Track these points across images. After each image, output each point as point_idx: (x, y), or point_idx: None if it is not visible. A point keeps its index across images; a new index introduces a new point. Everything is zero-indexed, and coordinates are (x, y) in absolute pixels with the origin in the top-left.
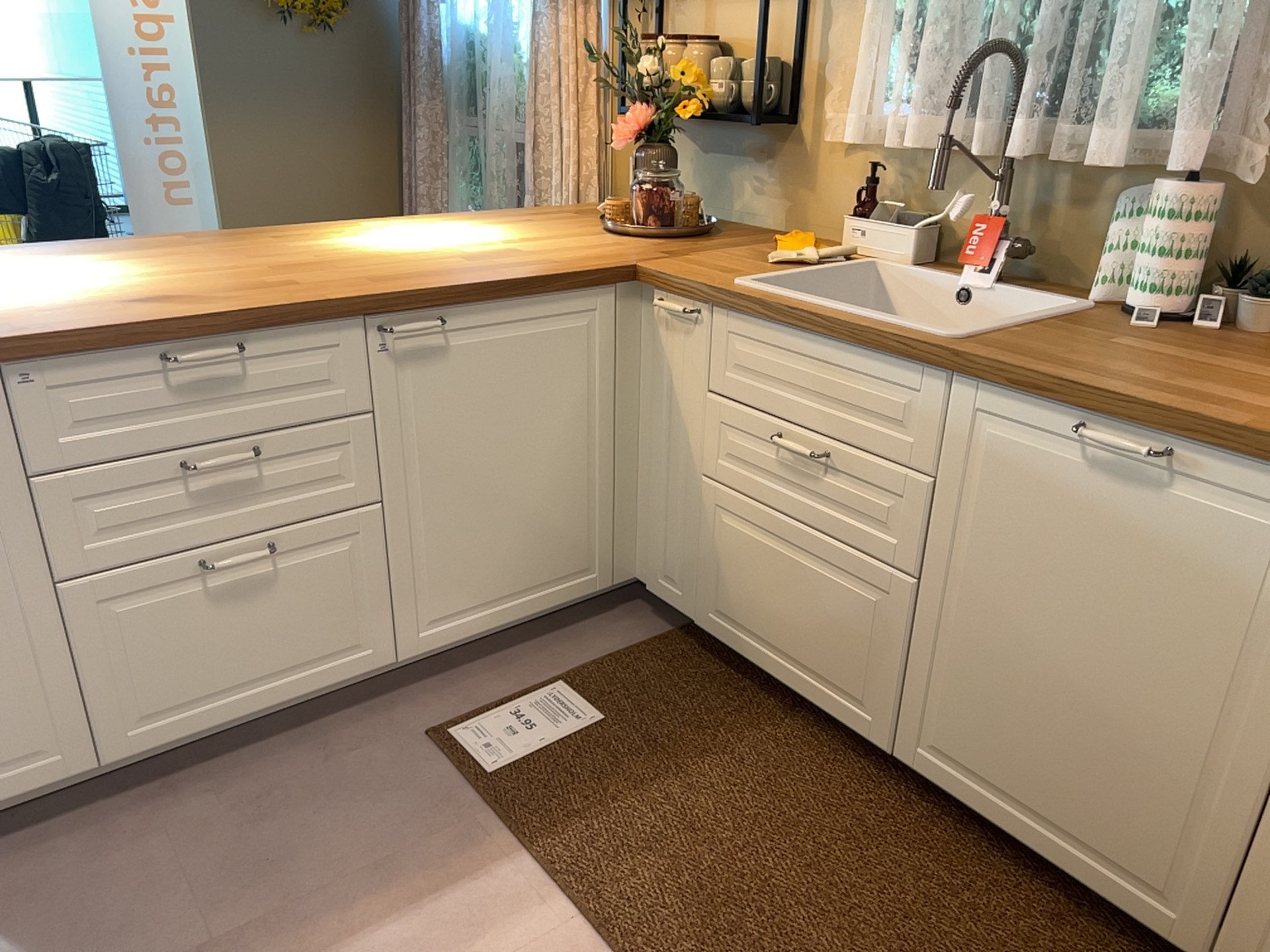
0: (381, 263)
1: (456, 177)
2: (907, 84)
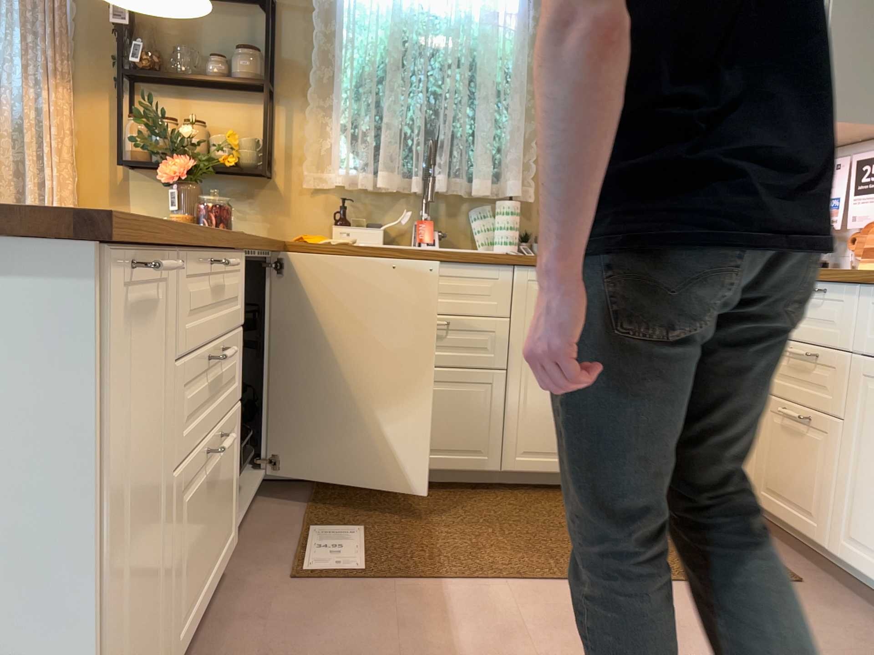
0: None
1: None
2: (369, 156)
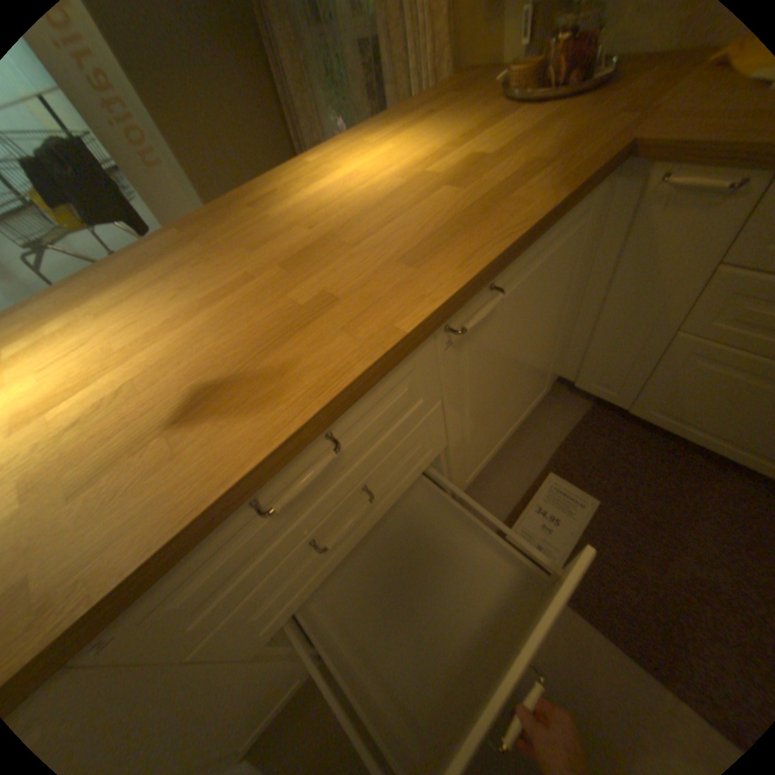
0: (379, 219)
1: (317, 86)
2: None
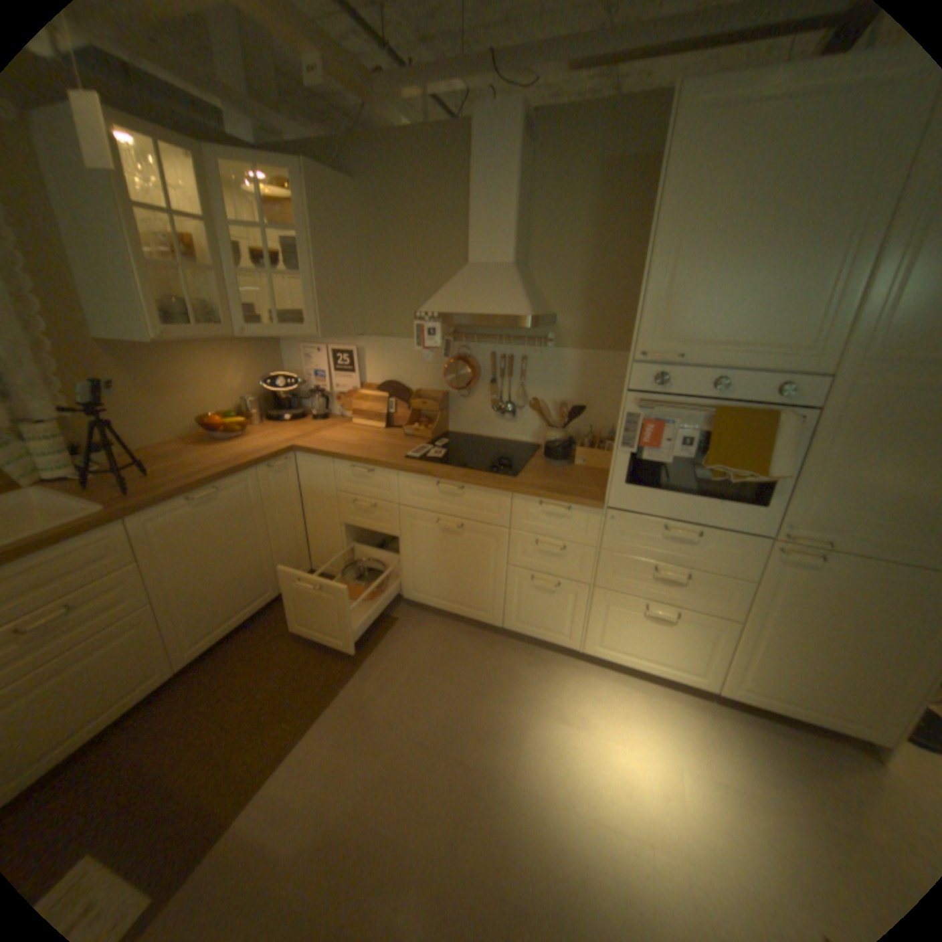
0: None
1: None
2: None
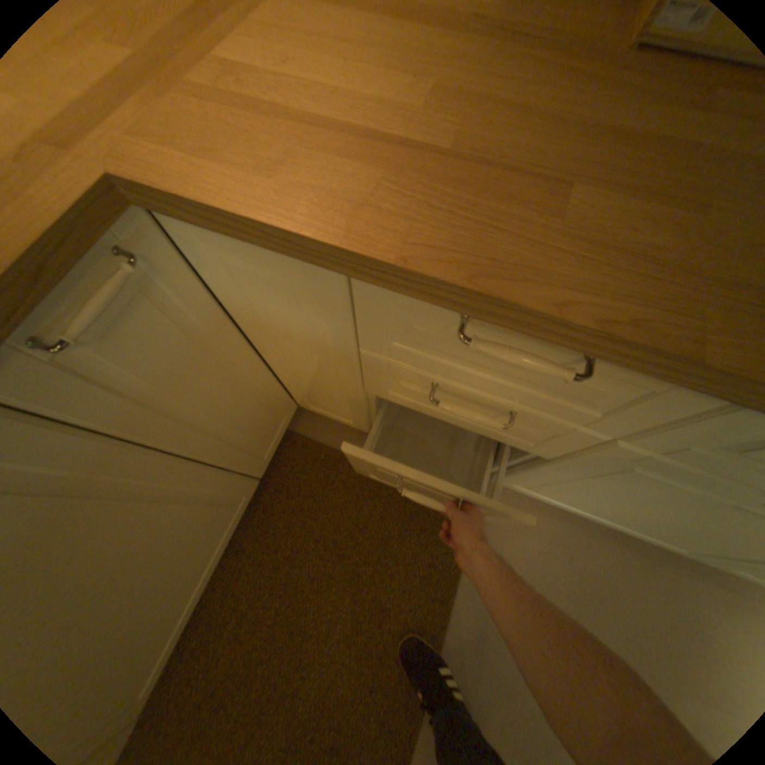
0: None
1: None
2: None
